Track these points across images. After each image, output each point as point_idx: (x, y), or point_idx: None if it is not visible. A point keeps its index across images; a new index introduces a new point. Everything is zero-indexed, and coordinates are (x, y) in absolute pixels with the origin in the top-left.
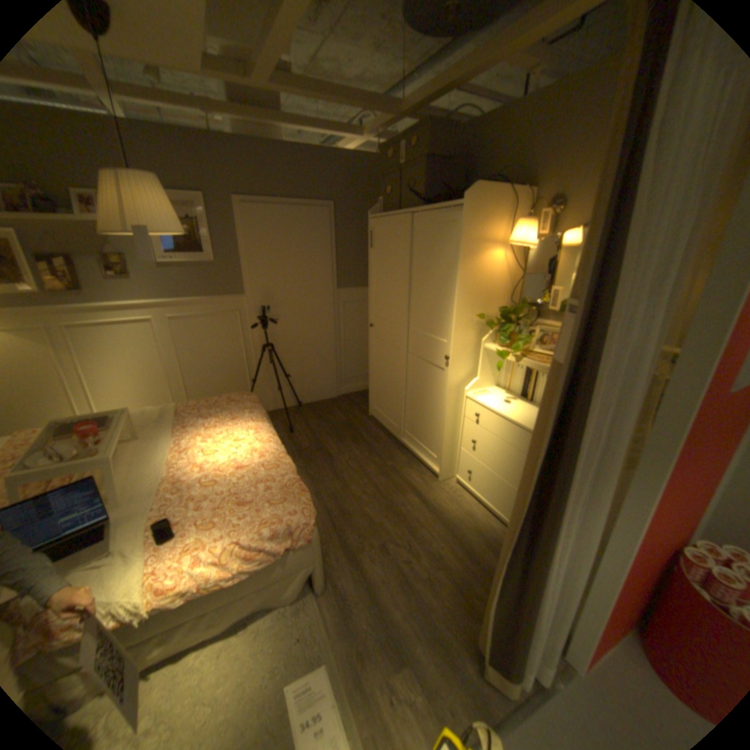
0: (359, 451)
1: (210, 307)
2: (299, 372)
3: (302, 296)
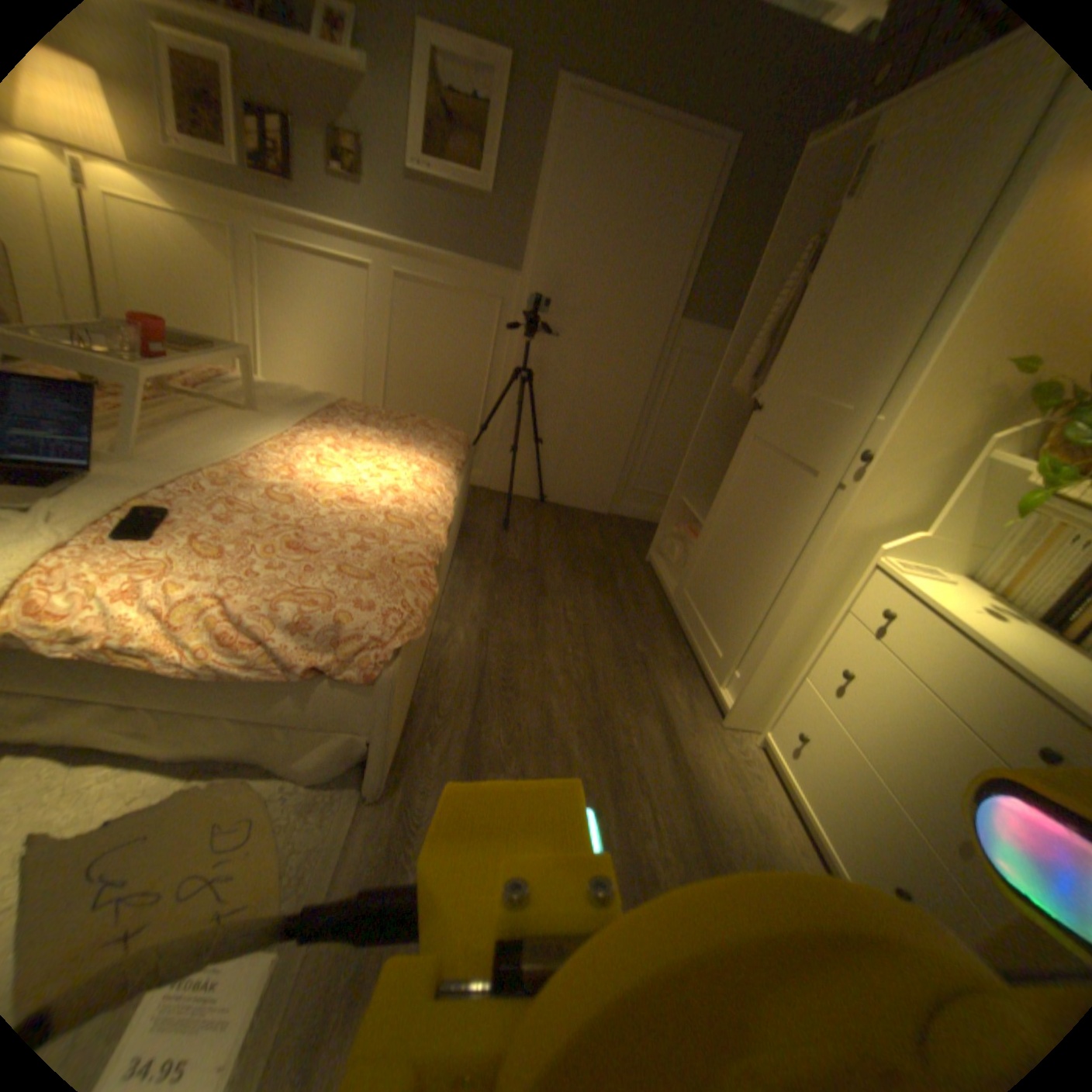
0: (595, 603)
1: (459, 276)
2: (560, 444)
3: (613, 308)
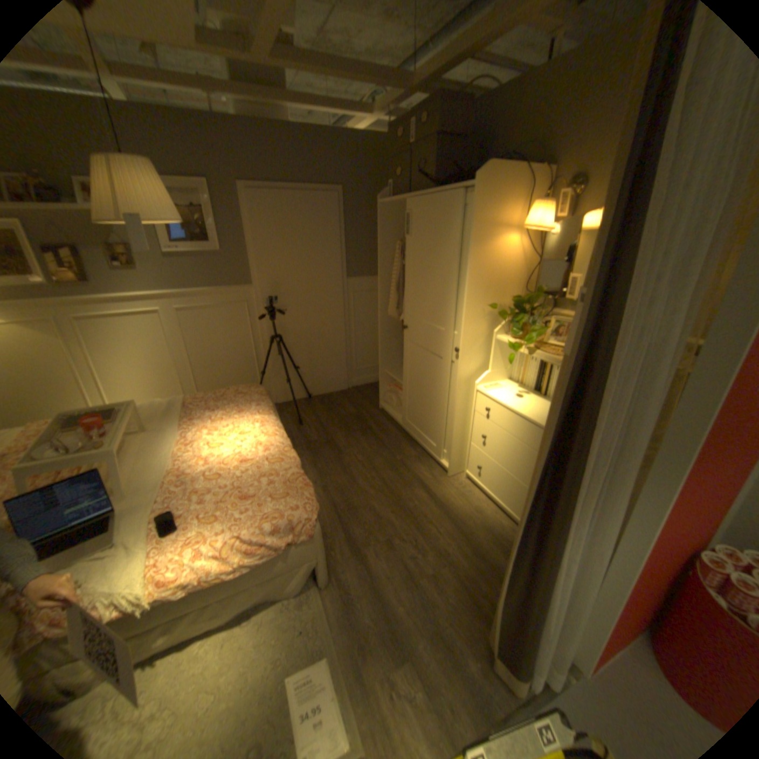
0: (368, 444)
1: (217, 298)
2: (309, 363)
3: (310, 286)
